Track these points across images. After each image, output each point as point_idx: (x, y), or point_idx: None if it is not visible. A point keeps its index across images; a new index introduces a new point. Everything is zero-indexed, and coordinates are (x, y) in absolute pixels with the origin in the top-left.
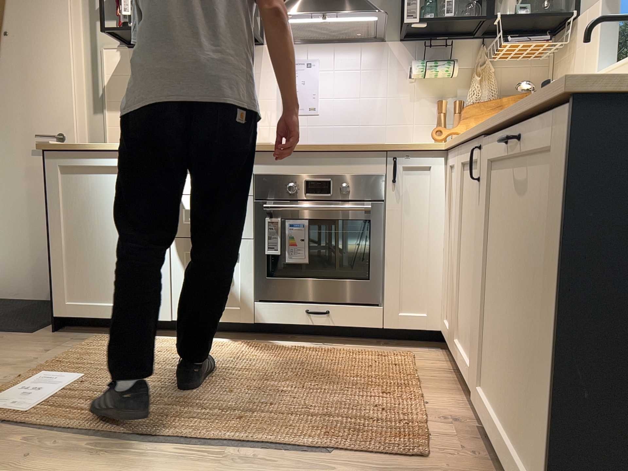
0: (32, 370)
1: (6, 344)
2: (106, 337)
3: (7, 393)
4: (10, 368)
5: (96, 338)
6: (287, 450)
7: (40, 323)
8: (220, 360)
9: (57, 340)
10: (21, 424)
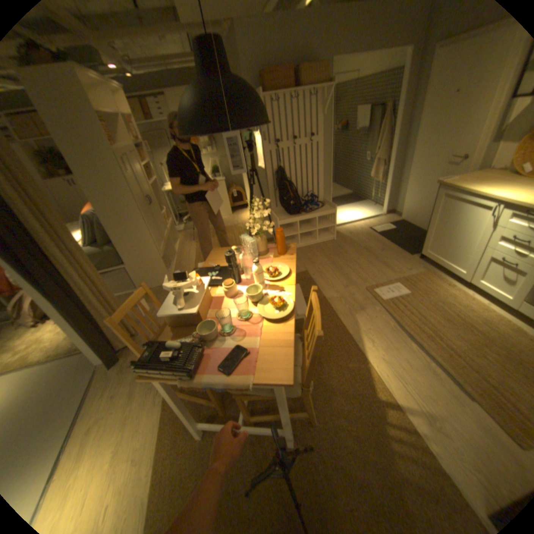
0: (399, 278)
1: (400, 257)
2: (438, 272)
3: (386, 285)
4: (394, 272)
5: (434, 270)
6: (454, 381)
7: (419, 250)
8: (477, 318)
9: (418, 264)
10: (382, 302)
